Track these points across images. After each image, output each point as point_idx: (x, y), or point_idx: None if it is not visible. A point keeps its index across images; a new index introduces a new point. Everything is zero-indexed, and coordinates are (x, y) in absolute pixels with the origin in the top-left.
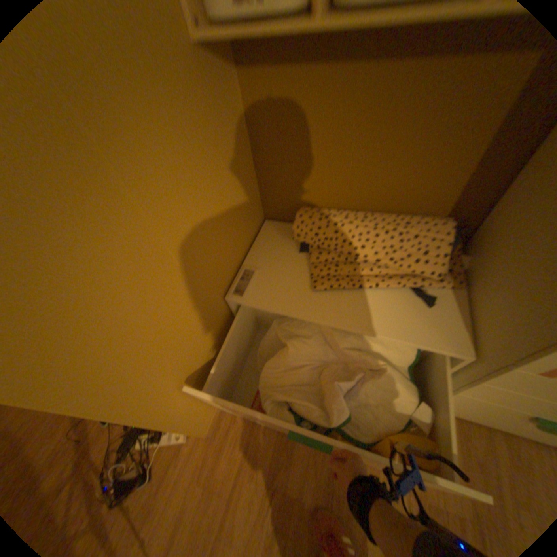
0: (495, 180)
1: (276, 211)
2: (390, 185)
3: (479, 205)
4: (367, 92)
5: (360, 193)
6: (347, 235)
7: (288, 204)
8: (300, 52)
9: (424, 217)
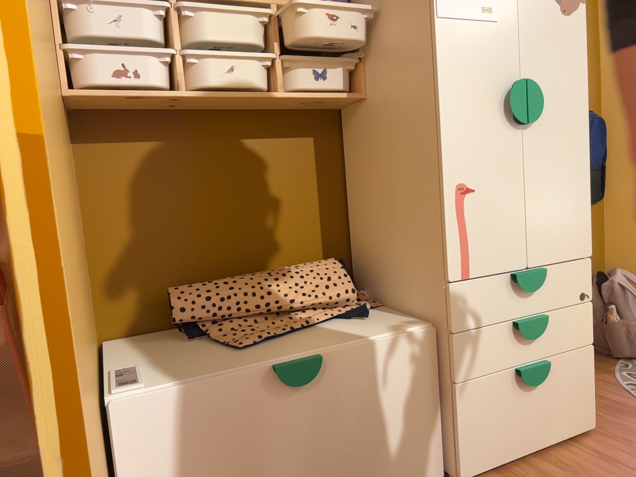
0: (339, 220)
1: (123, 323)
2: (262, 243)
3: (341, 245)
4: (214, 162)
5: (235, 261)
6: (246, 289)
7: (143, 303)
8: (147, 135)
9: (308, 262)
